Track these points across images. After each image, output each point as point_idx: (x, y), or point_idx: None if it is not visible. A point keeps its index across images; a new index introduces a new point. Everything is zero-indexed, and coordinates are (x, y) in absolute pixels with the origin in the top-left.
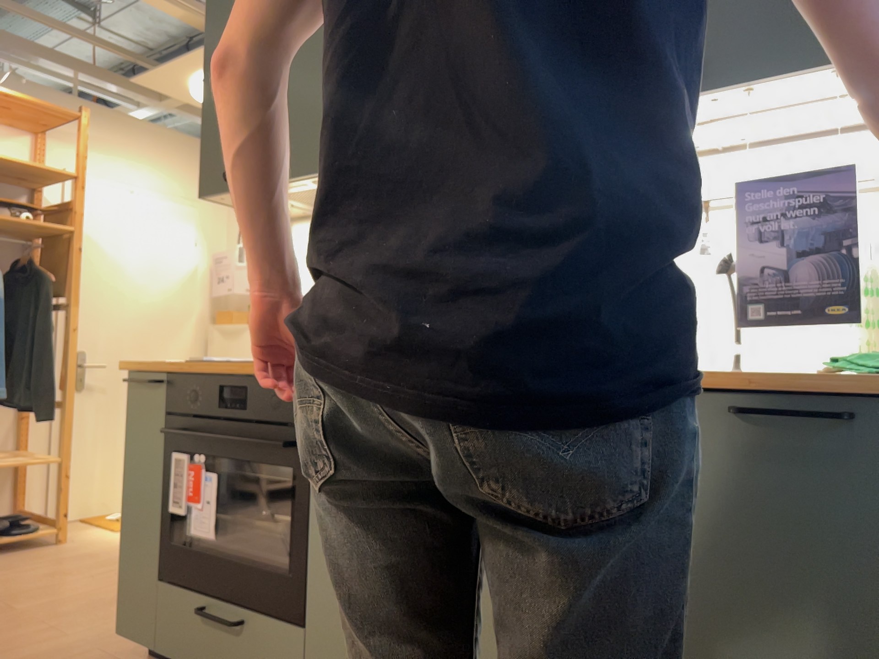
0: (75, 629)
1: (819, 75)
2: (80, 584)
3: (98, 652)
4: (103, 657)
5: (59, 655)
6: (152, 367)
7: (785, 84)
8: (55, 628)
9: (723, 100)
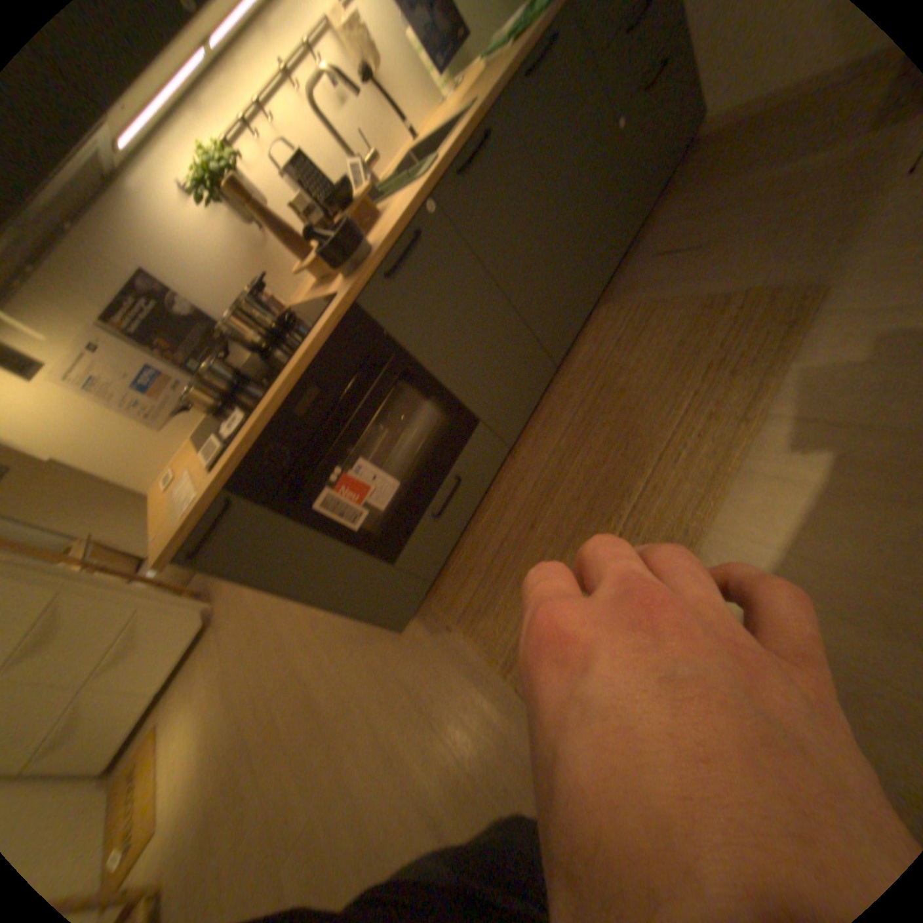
0: (354, 715)
1: None
2: (268, 776)
3: (394, 664)
4: (402, 654)
5: (395, 696)
6: (202, 503)
7: None
8: (349, 737)
9: None
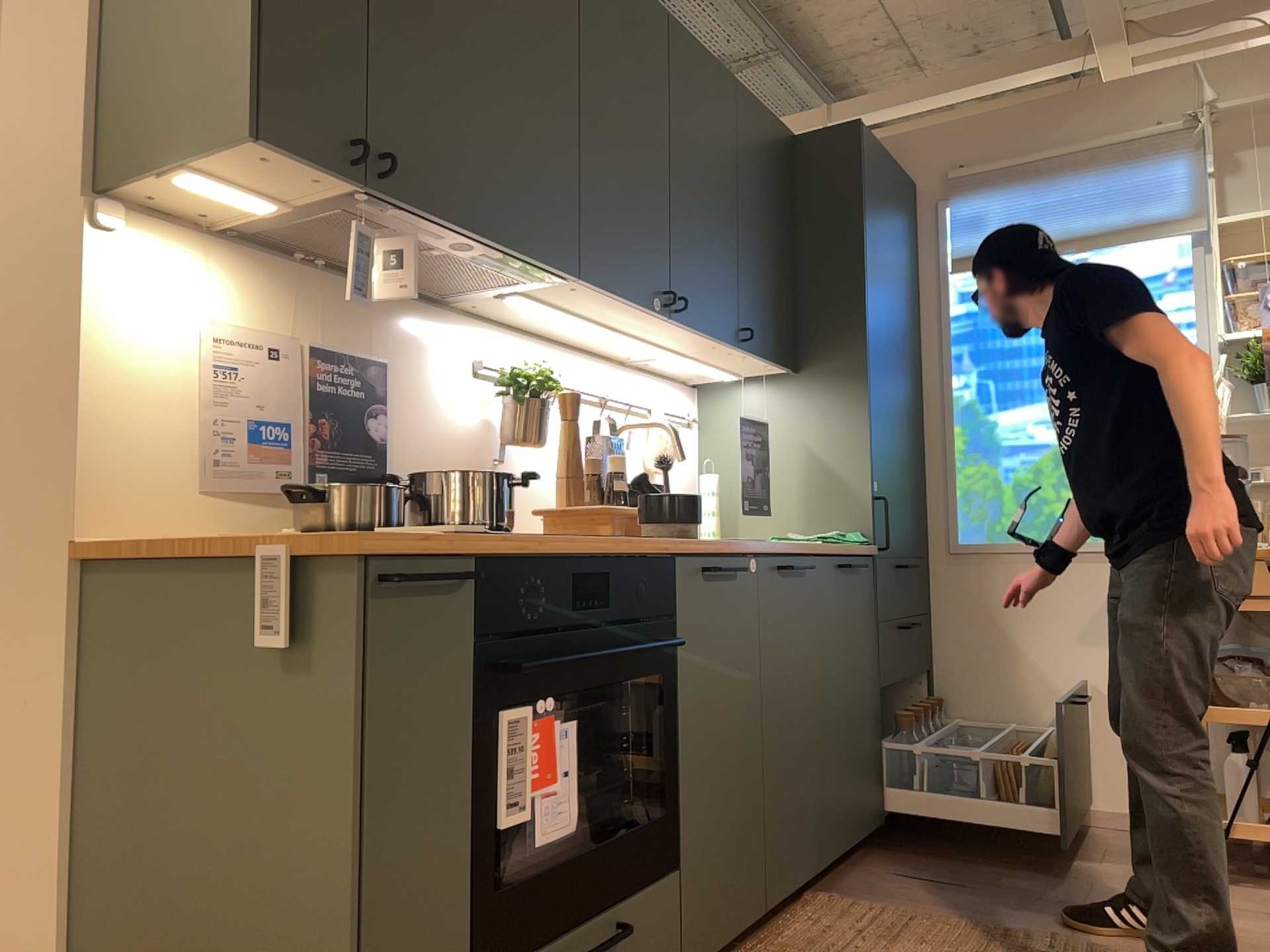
0: None
1: (766, 362)
2: None
3: None
4: None
5: None
6: (451, 547)
7: (754, 359)
8: None
9: (731, 353)
